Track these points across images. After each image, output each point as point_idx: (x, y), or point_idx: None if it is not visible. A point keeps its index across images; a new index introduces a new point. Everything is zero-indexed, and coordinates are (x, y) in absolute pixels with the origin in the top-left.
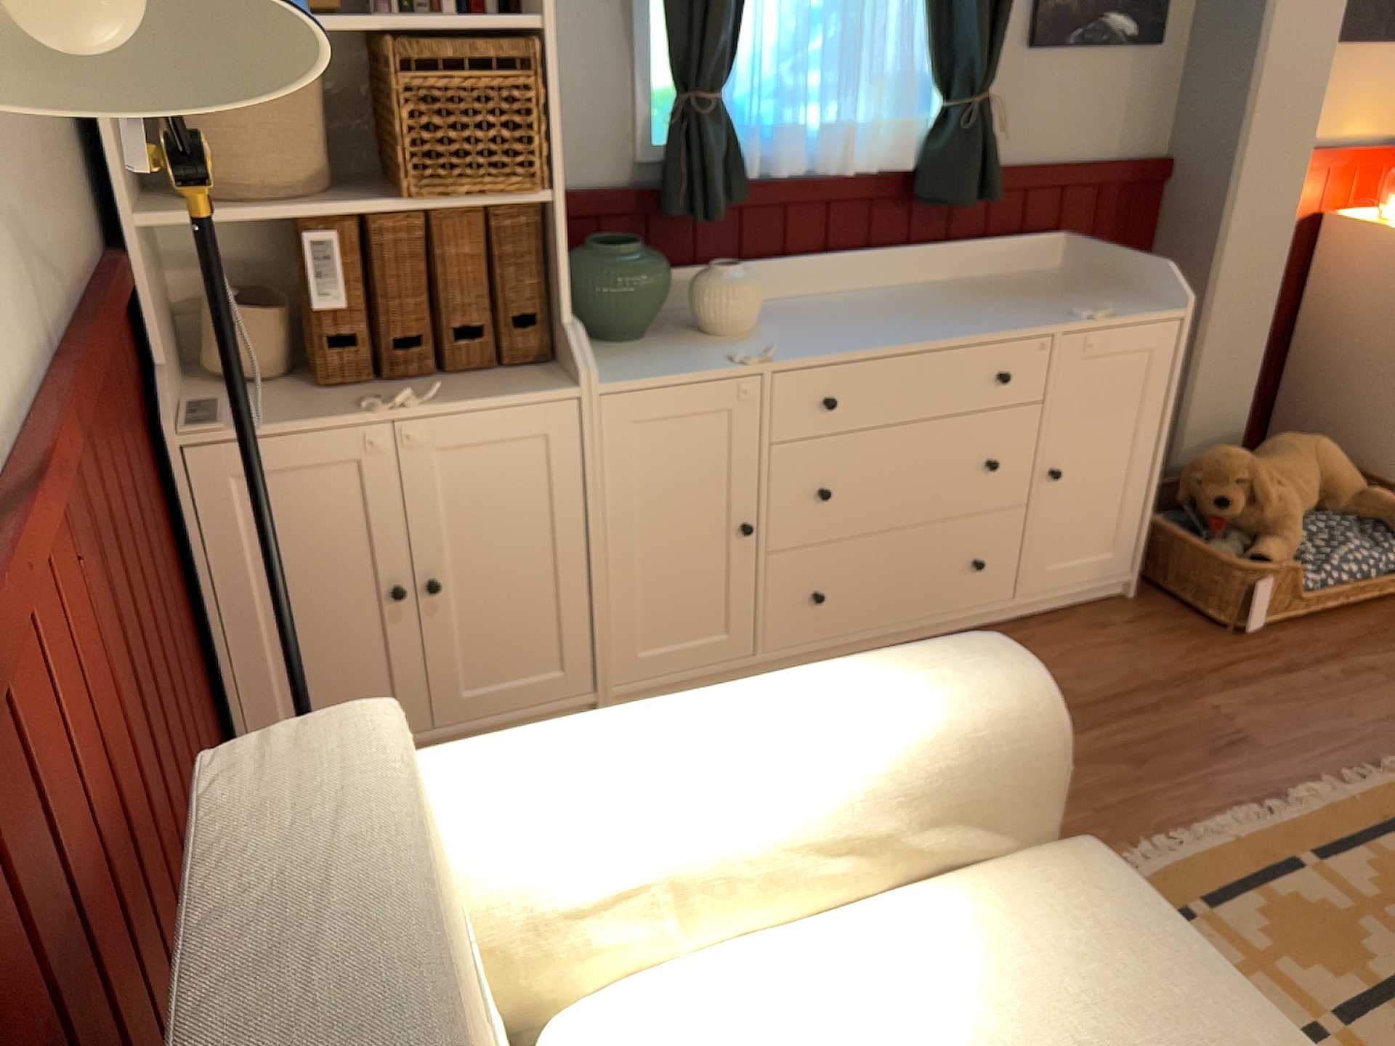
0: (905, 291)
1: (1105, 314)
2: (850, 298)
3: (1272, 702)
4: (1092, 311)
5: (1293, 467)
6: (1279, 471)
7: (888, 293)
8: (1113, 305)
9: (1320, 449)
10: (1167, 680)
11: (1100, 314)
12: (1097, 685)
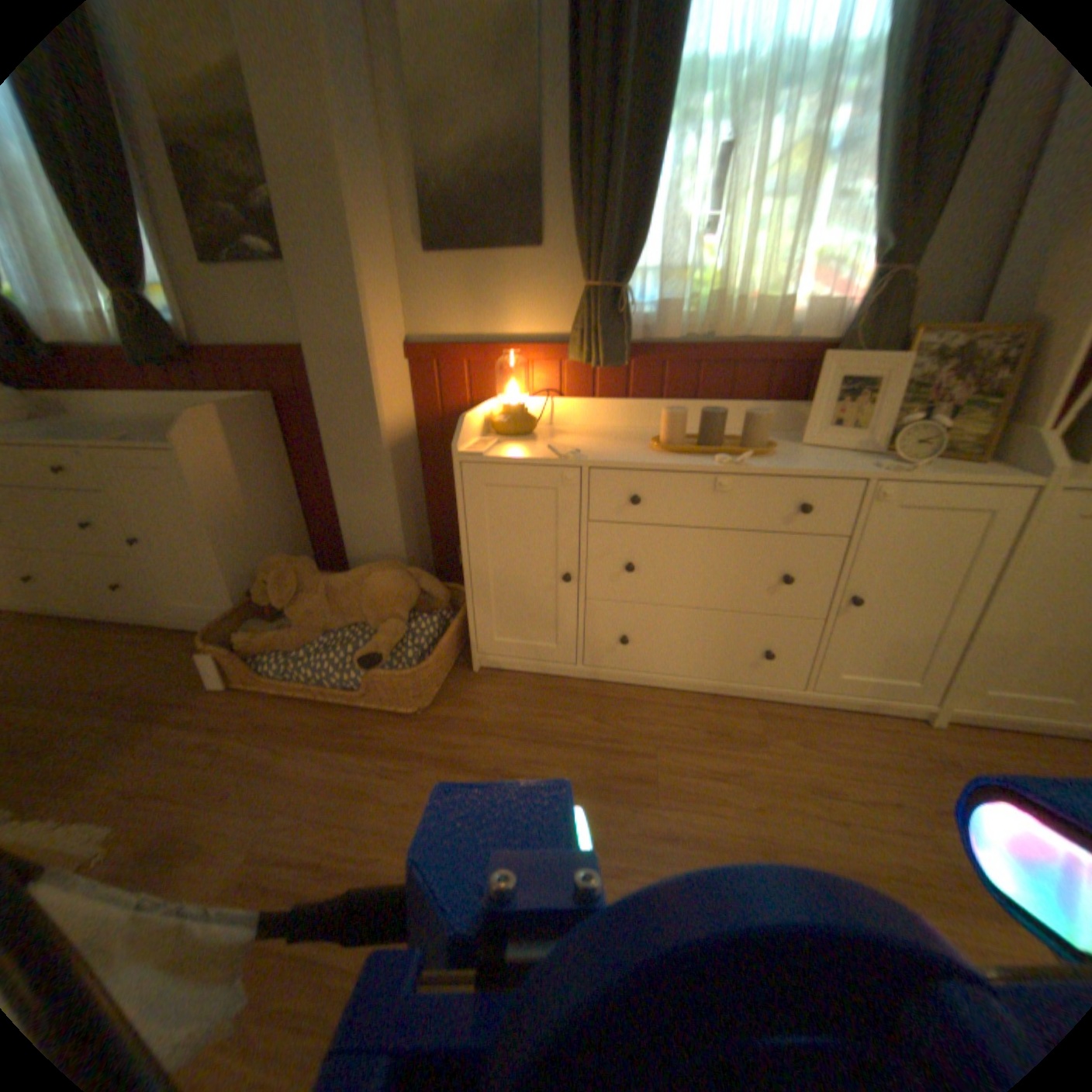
0: (150, 417)
1: (110, 437)
2: (117, 417)
3: (121, 738)
4: (116, 435)
5: (342, 583)
6: (330, 583)
7: (139, 417)
8: (125, 433)
9: (372, 576)
10: (124, 696)
11: (119, 438)
12: (99, 681)
